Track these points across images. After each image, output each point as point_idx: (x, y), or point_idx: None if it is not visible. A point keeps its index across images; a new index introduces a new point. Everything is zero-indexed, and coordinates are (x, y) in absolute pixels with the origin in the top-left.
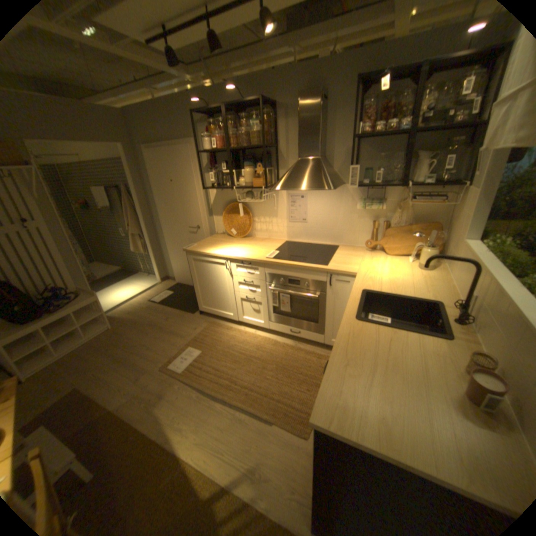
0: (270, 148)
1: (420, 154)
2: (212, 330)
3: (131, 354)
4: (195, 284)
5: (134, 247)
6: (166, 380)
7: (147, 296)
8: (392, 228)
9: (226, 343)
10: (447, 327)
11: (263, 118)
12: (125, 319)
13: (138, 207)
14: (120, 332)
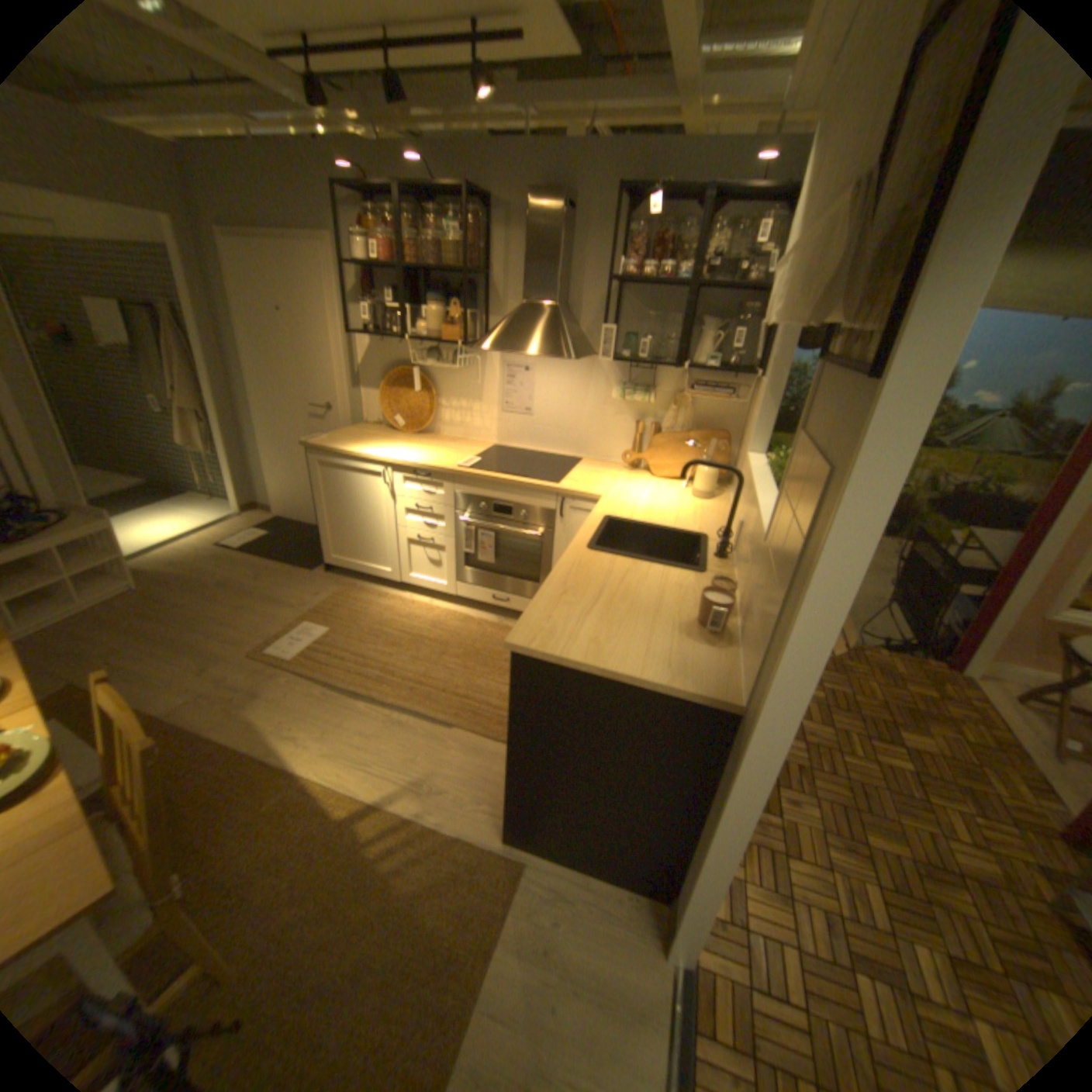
0: (476, 276)
1: (705, 321)
2: (349, 597)
3: (186, 632)
4: (318, 513)
5: (180, 437)
6: (261, 671)
7: (211, 536)
8: (663, 435)
9: (376, 617)
10: (702, 561)
11: (466, 220)
12: (164, 575)
13: (197, 354)
14: (158, 596)
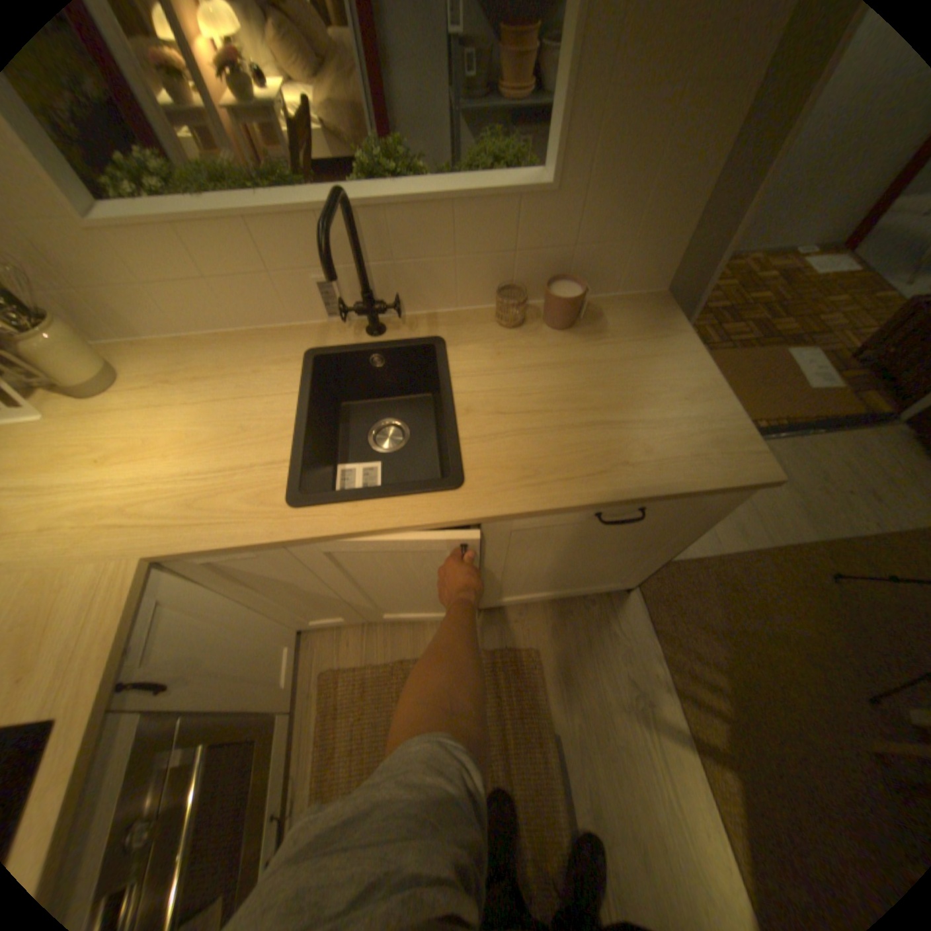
0: None
1: None
2: None
3: None
4: None
5: None
6: None
7: None
8: None
9: None
10: (401, 345)
11: None
12: None
13: None
14: None
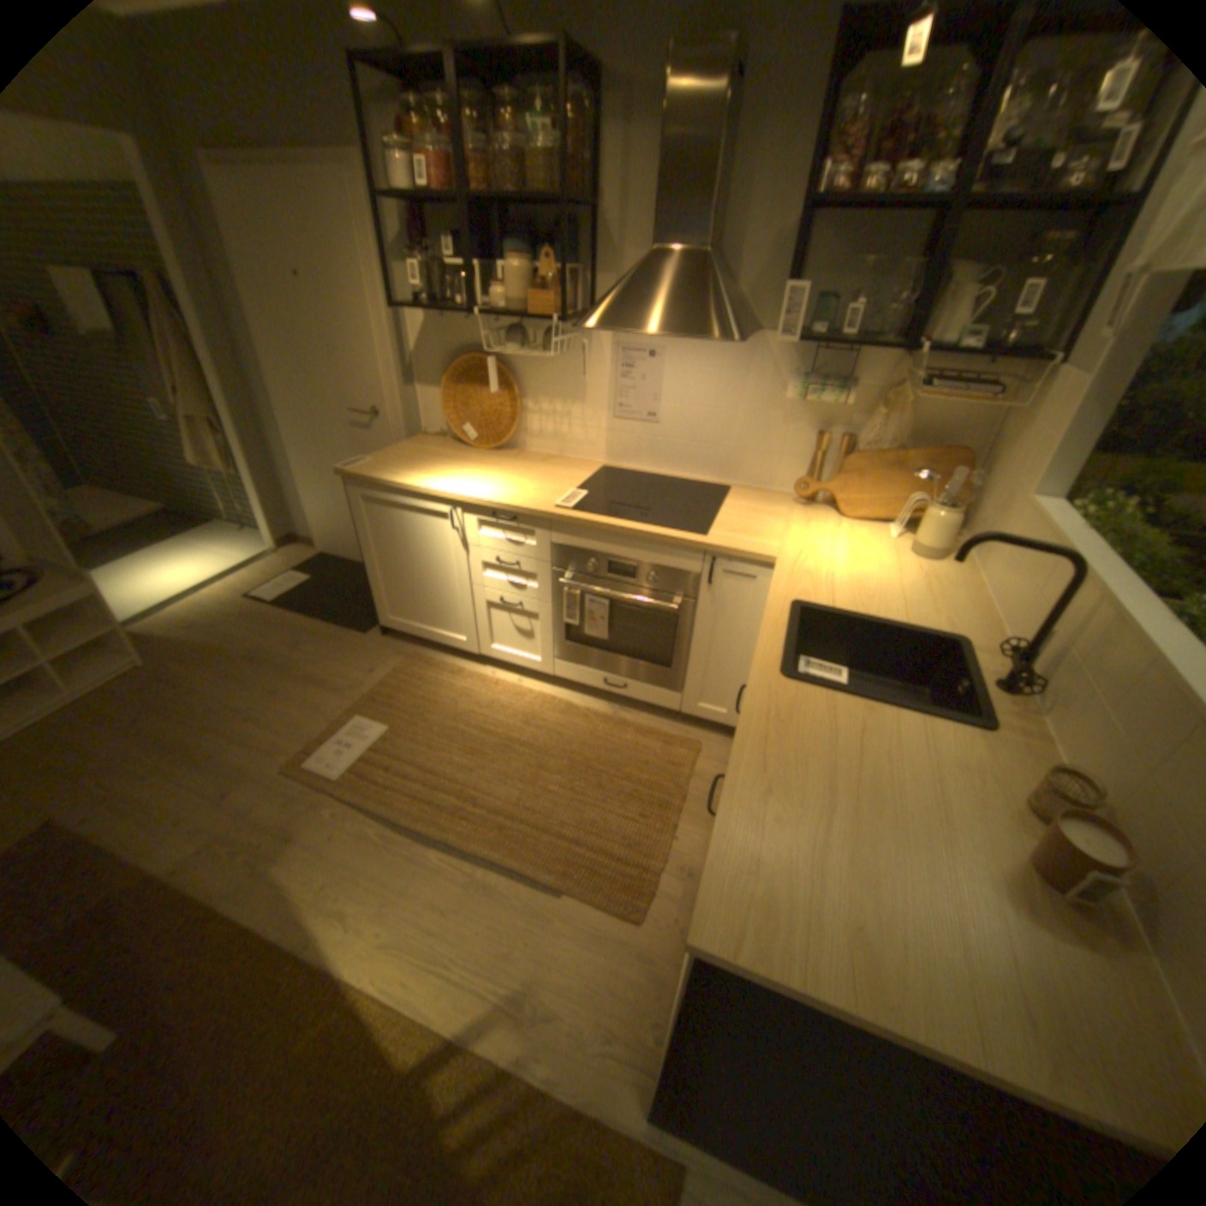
0: (578, 209)
1: (959, 269)
2: (415, 675)
3: (205, 732)
4: (369, 562)
5: (197, 452)
6: (301, 797)
7: (242, 584)
8: (860, 452)
9: (450, 707)
10: (982, 699)
11: (564, 113)
12: (182, 643)
13: (203, 342)
14: (173, 675)
